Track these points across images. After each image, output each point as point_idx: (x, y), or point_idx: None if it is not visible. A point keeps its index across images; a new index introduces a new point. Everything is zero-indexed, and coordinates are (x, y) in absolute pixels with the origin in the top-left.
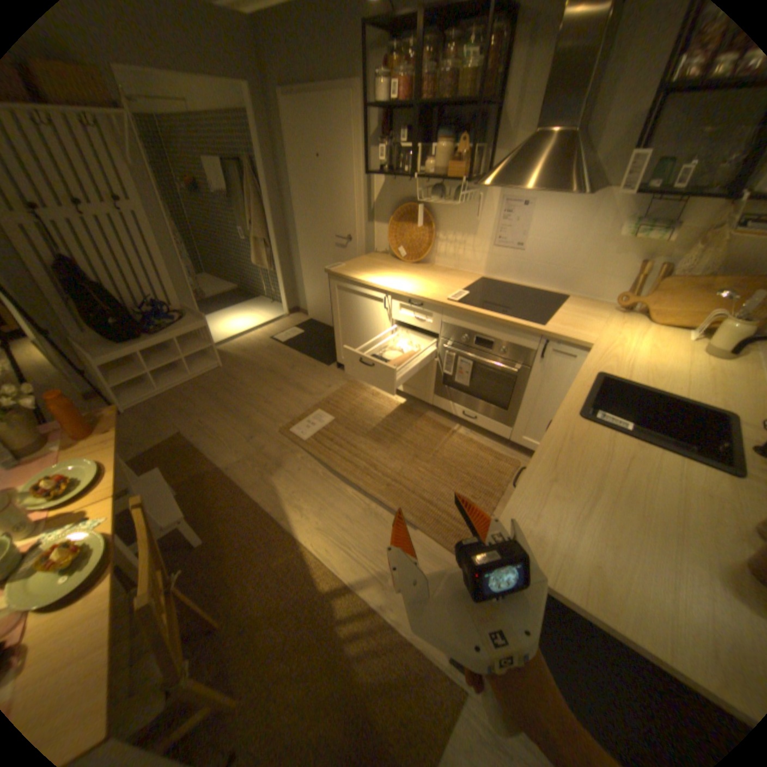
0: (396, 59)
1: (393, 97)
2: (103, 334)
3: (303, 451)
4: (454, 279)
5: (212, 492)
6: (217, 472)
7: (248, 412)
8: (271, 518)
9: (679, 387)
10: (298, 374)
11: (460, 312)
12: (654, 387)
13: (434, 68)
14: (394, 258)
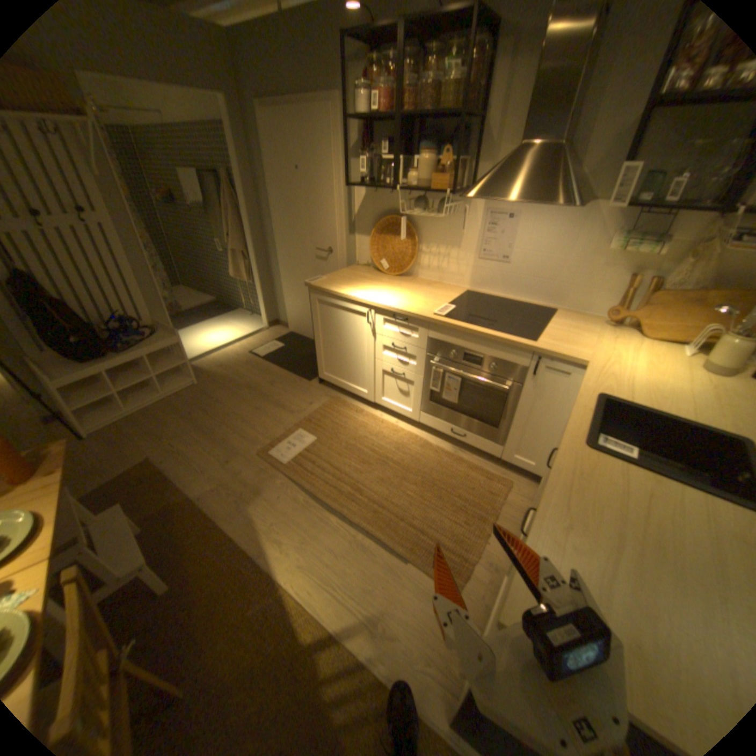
0: (376, 71)
1: (375, 109)
2: (65, 351)
3: (284, 475)
4: (440, 292)
5: (182, 526)
6: (188, 502)
7: (224, 433)
8: (248, 555)
9: (685, 407)
10: (277, 391)
11: (447, 327)
12: (659, 408)
13: (416, 80)
14: (377, 271)
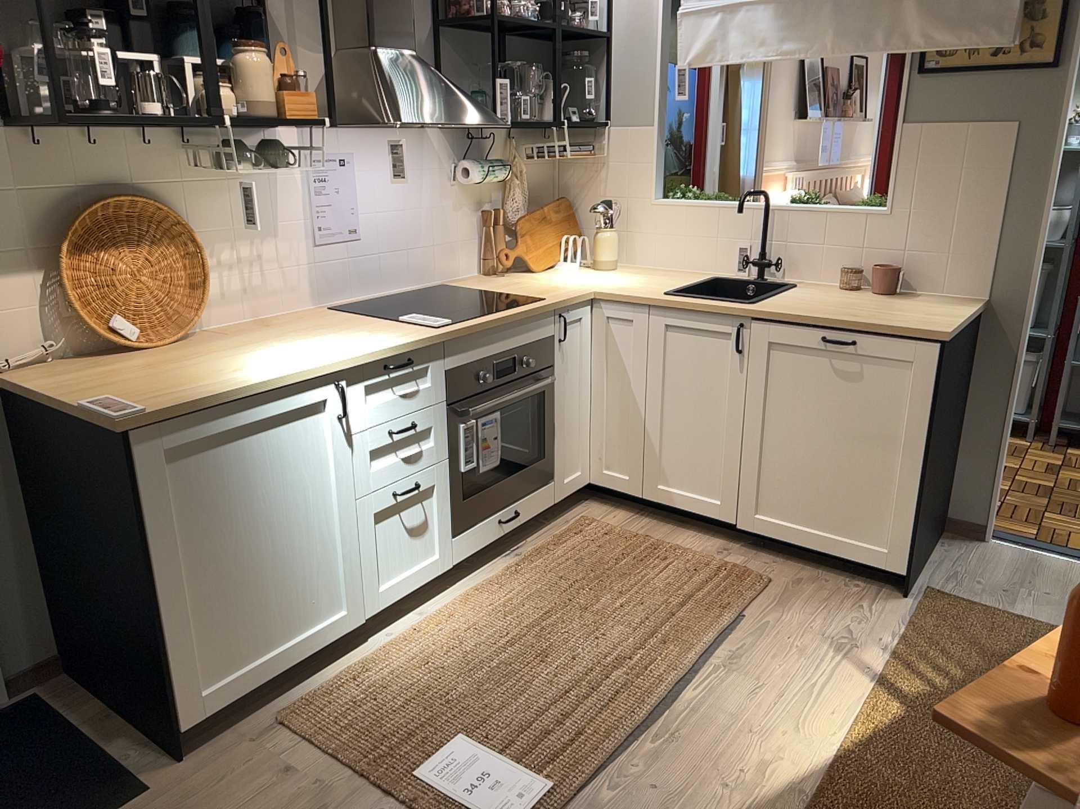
0: None
1: None
2: None
3: (588, 789)
4: (321, 322)
5: None
6: None
7: None
8: None
9: (674, 282)
10: None
11: (472, 333)
12: (680, 286)
13: None
14: (100, 357)
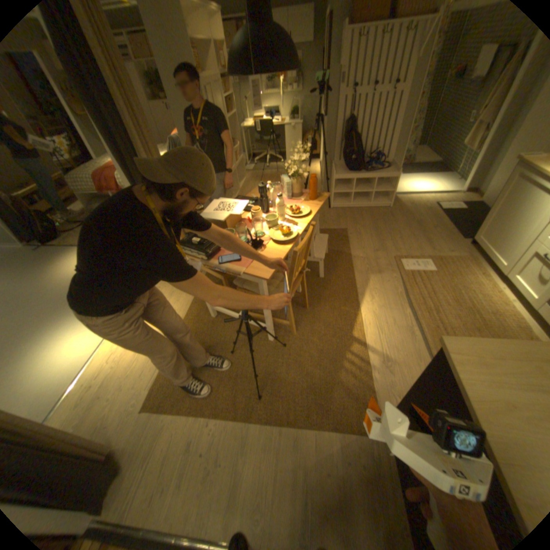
0: None
1: None
2: (346, 164)
3: (399, 275)
4: None
5: (340, 262)
6: (348, 255)
7: (385, 238)
8: (356, 291)
9: None
10: (435, 233)
11: None
12: None
13: None
14: None
